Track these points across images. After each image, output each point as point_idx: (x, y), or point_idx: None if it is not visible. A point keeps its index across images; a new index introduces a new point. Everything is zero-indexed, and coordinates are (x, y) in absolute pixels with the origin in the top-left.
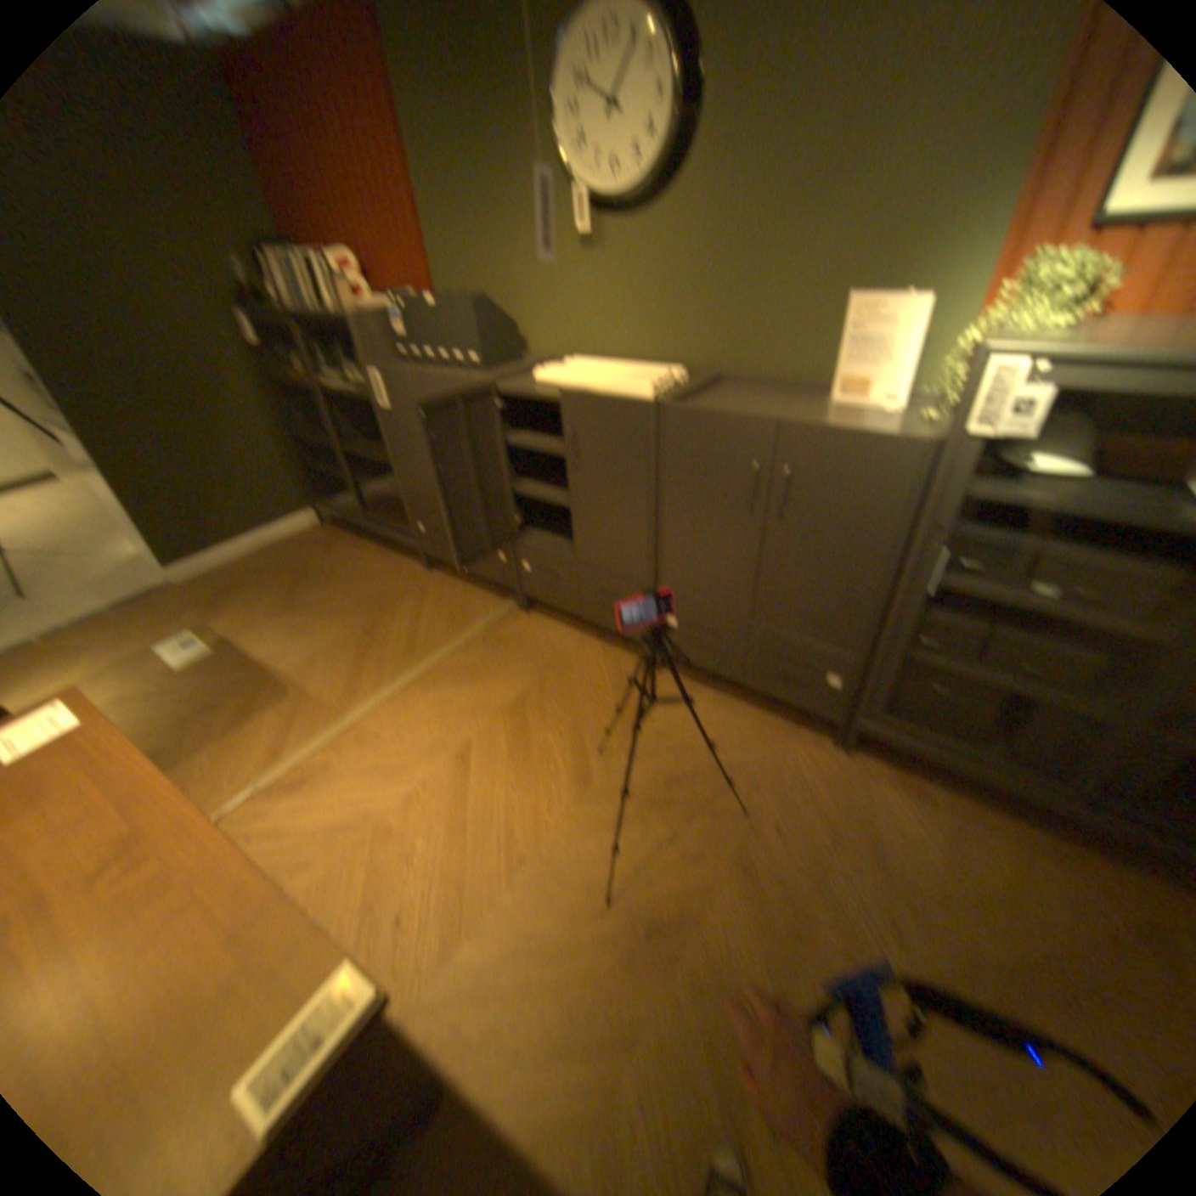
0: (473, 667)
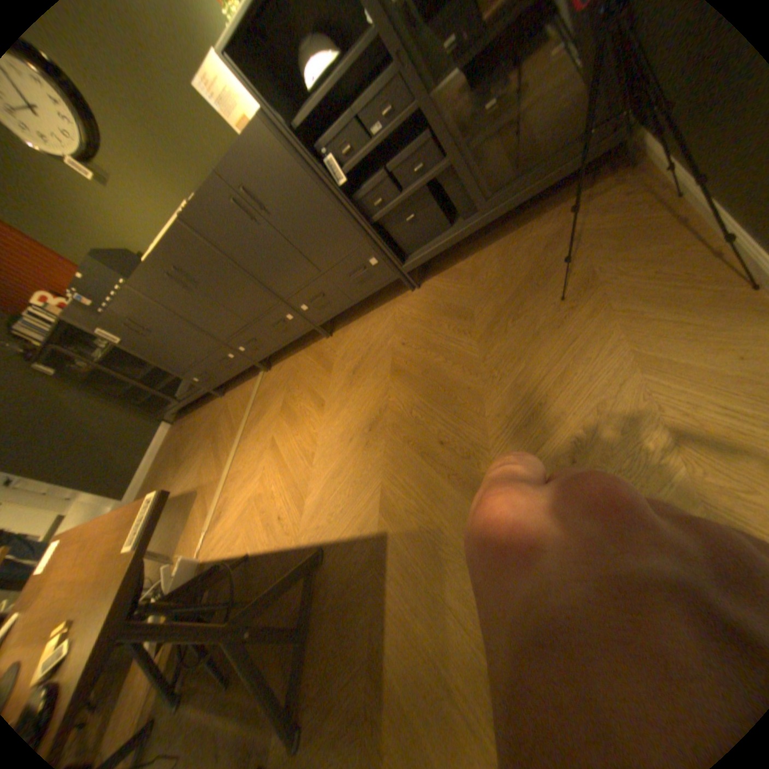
0: (259, 411)
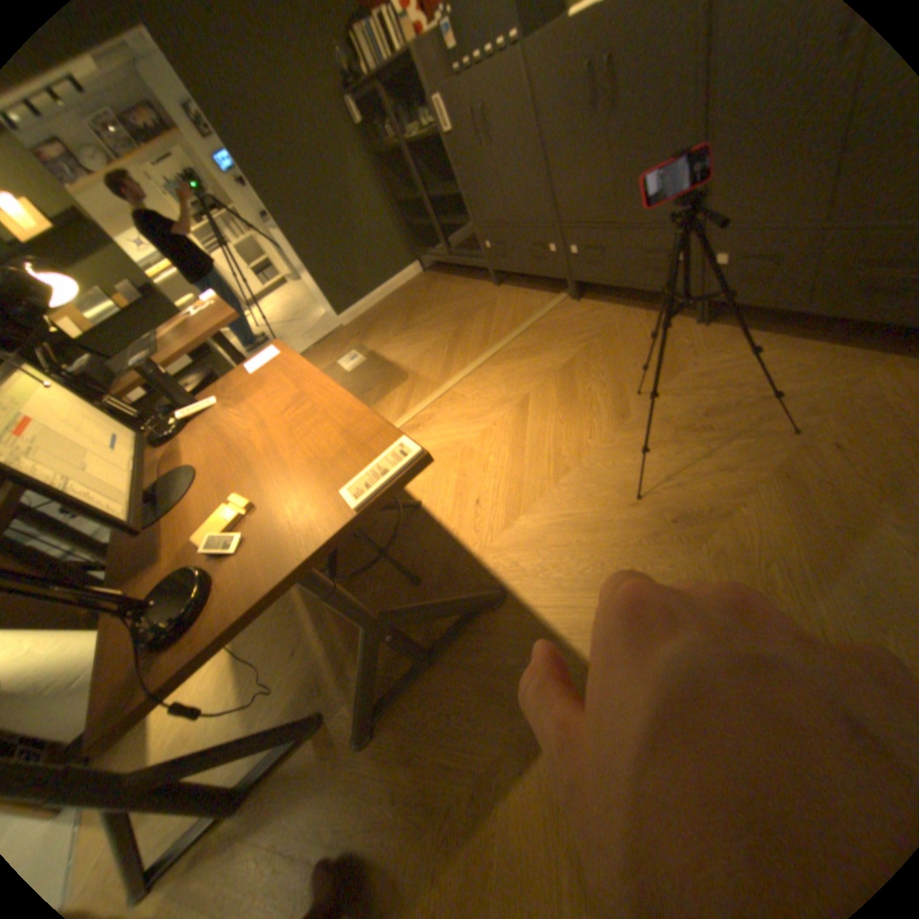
0: (529, 342)
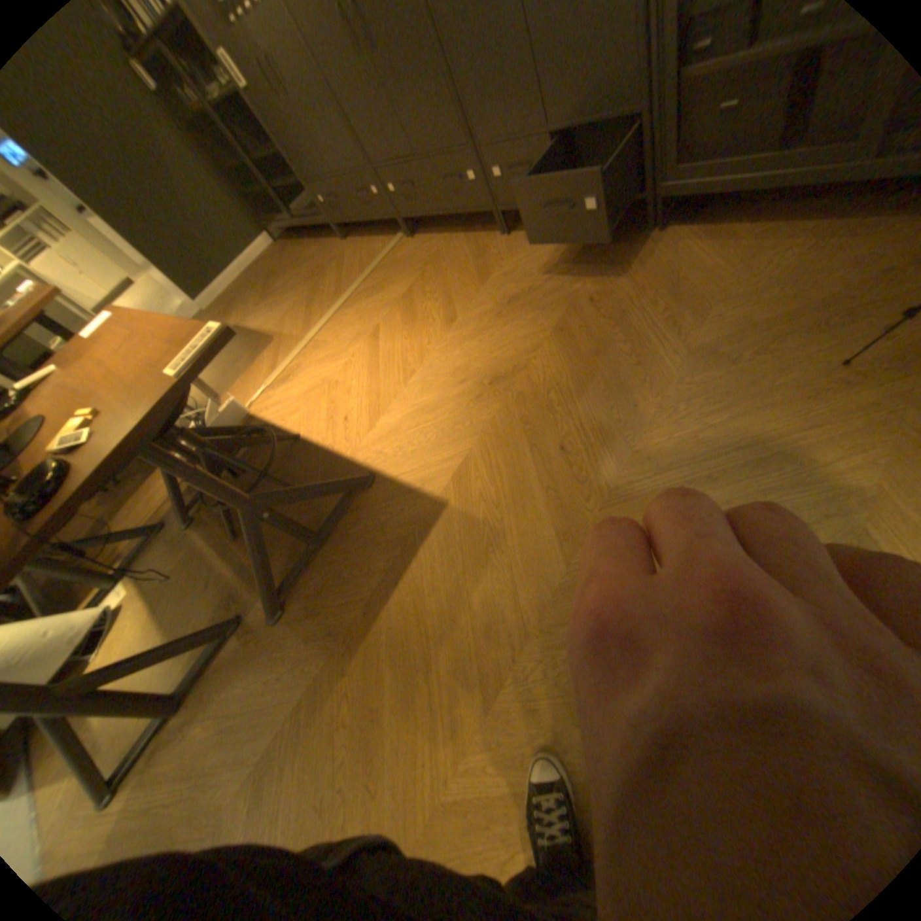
0: (376, 283)
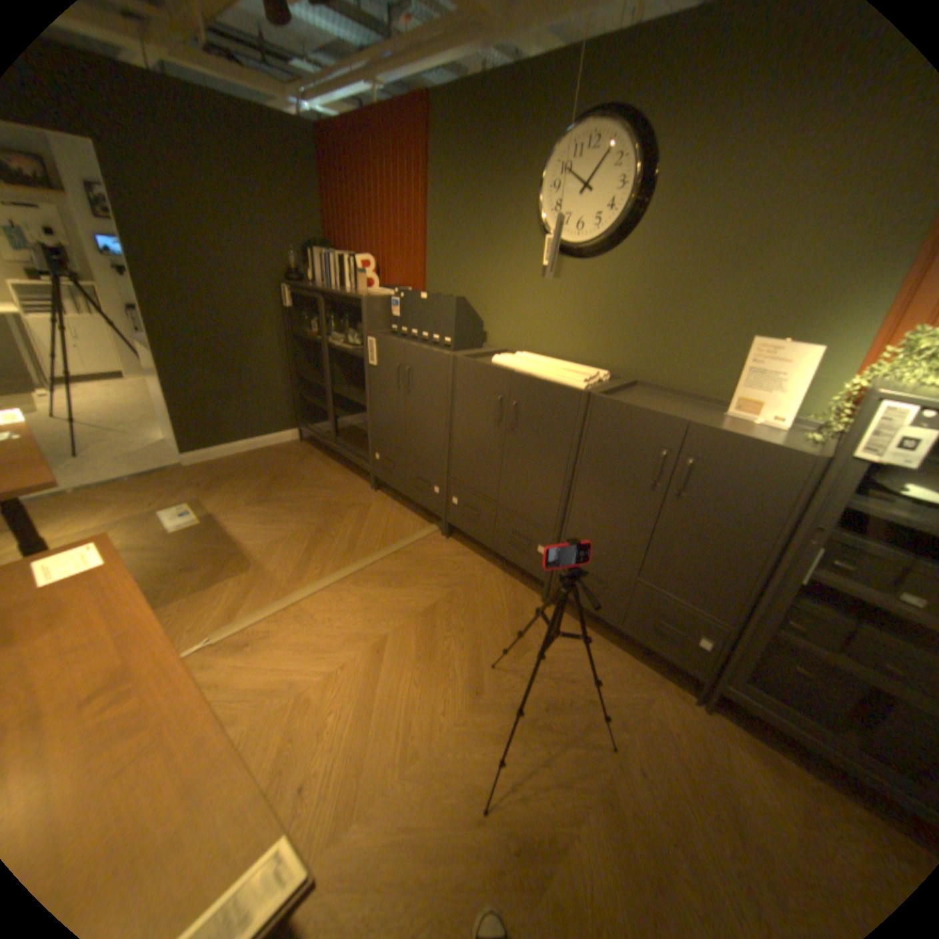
0: (397, 570)
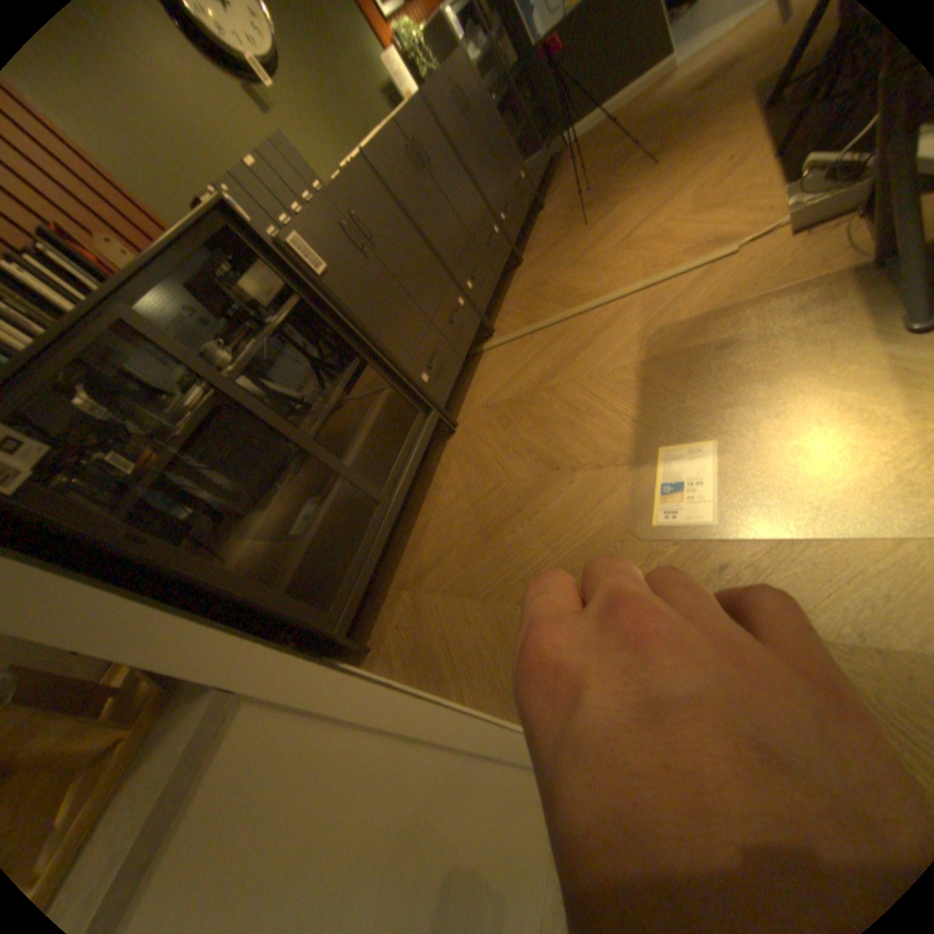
0: (555, 302)
